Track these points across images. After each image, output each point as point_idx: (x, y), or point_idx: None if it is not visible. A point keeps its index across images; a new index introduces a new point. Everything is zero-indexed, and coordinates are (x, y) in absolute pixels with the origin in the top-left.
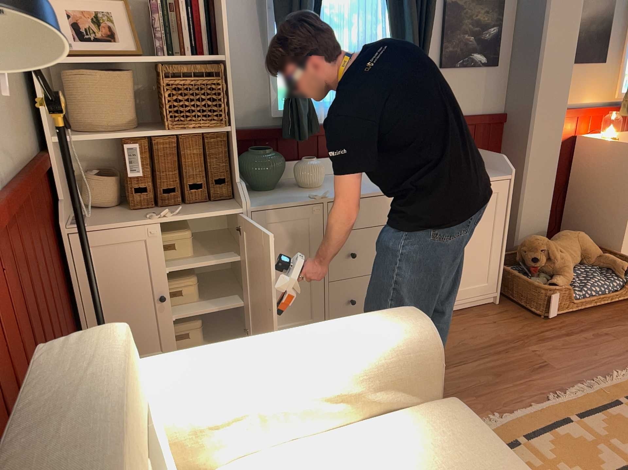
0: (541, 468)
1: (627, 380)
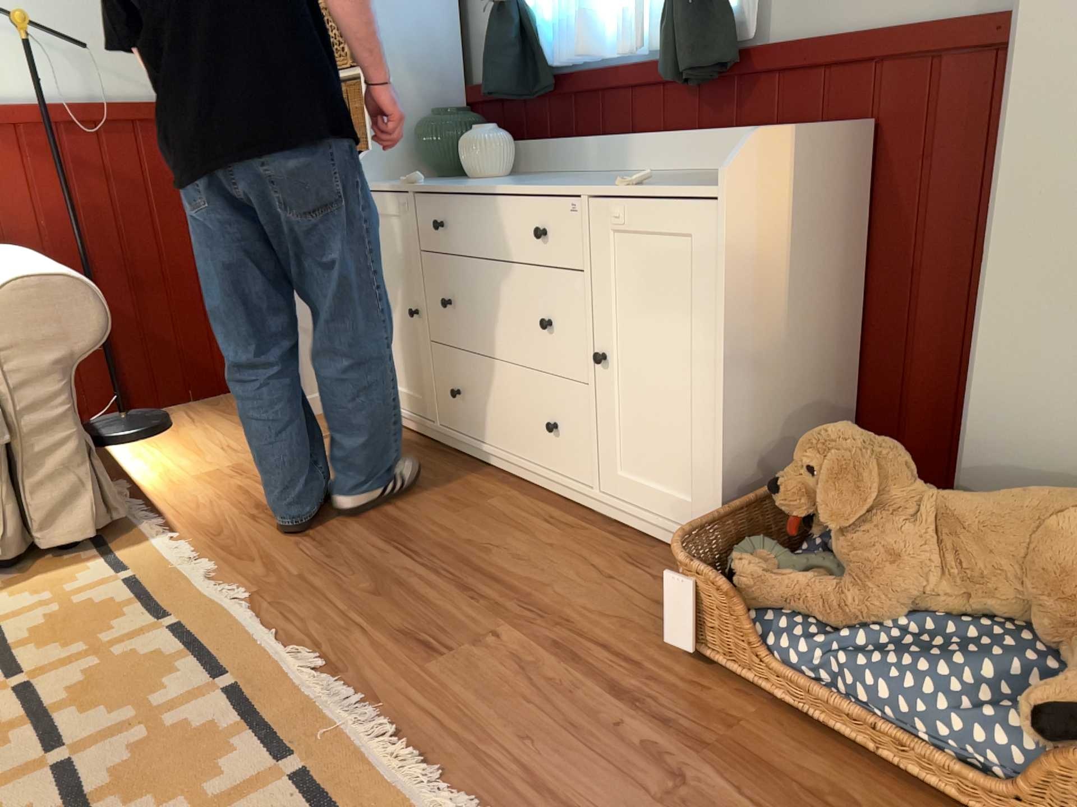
0: (97, 640)
1: (392, 784)
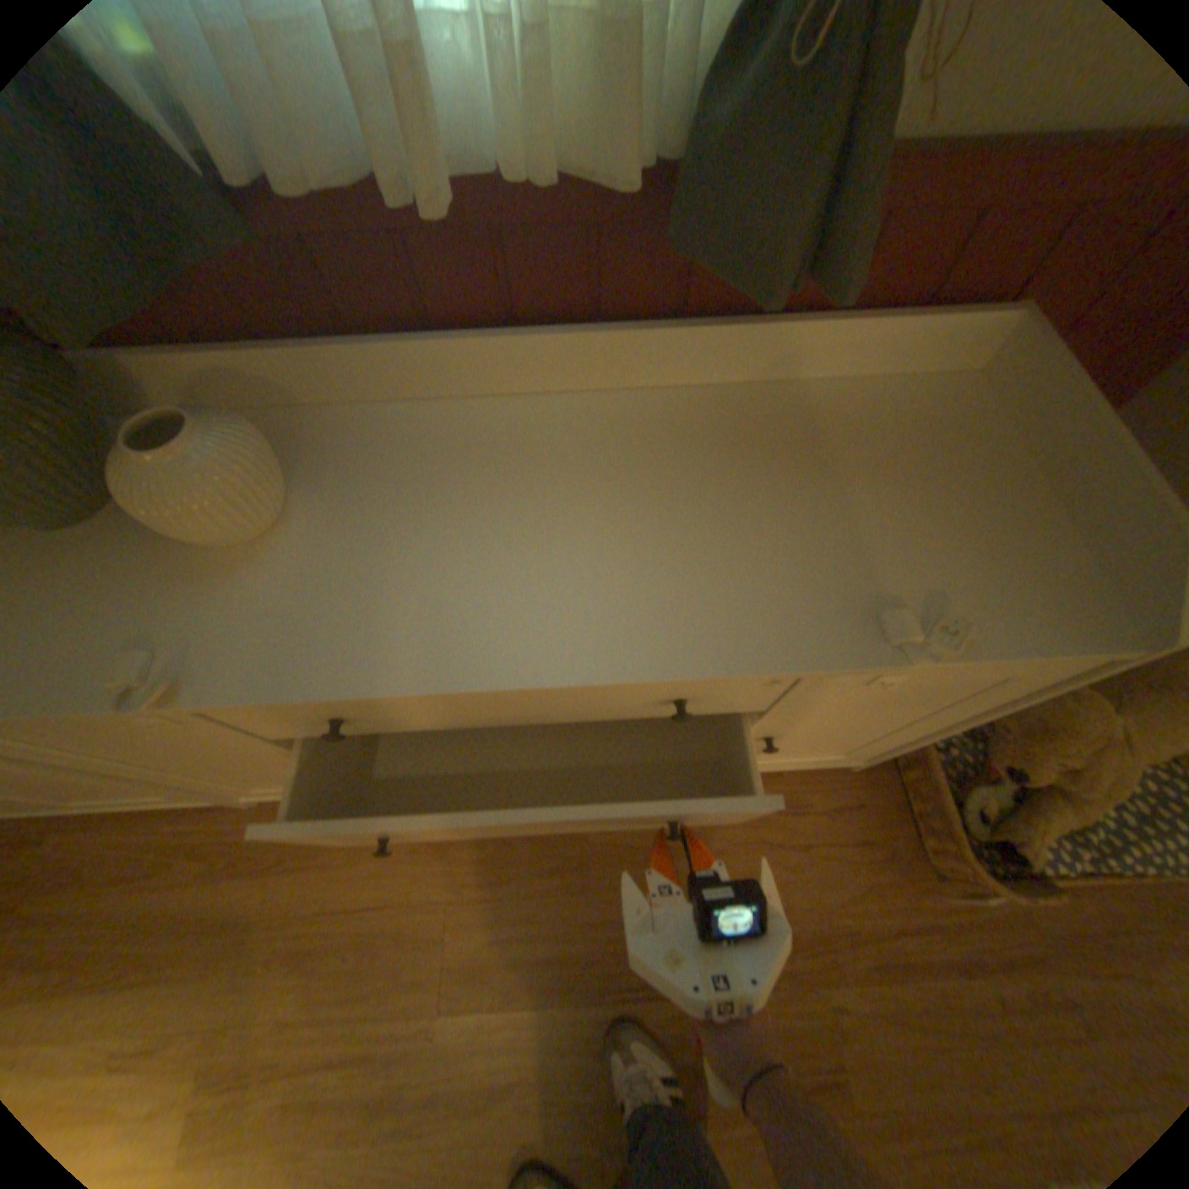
0: None
1: None
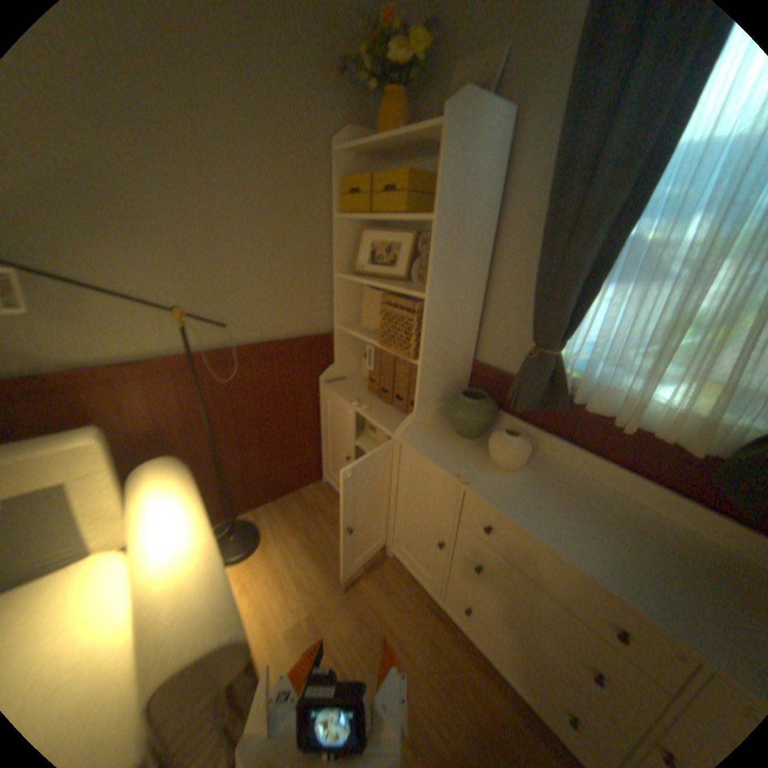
0: None
1: None
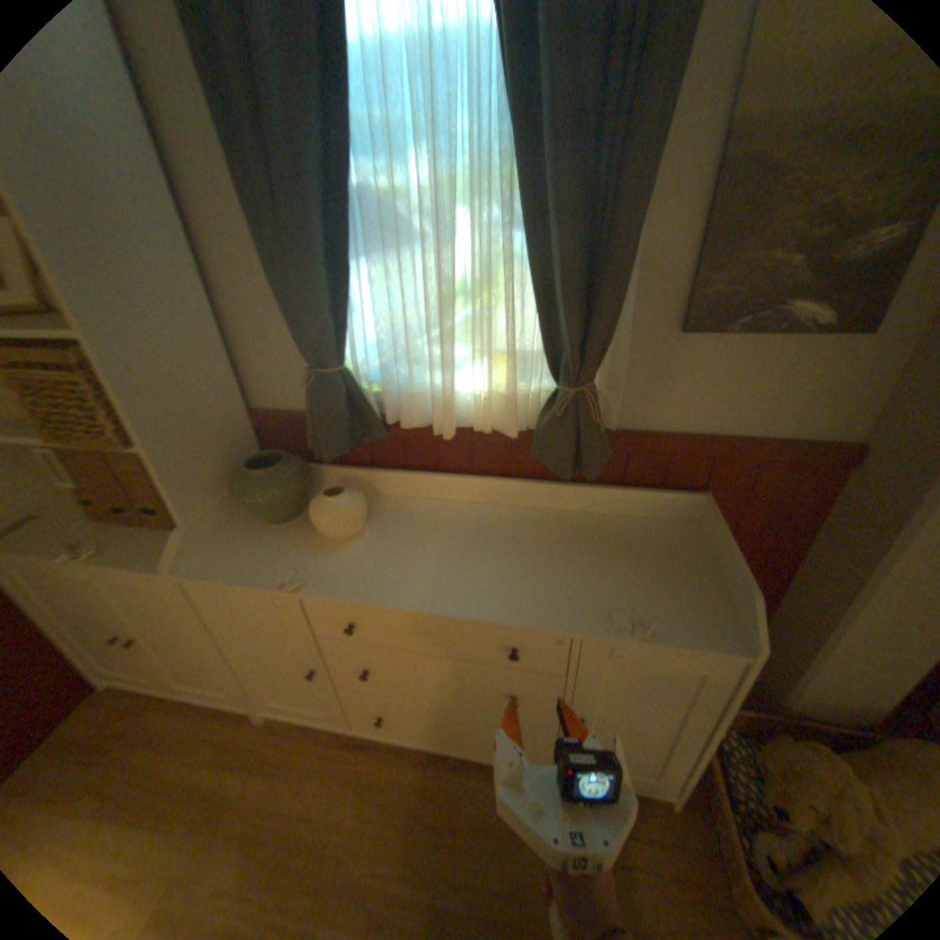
0: None
1: None
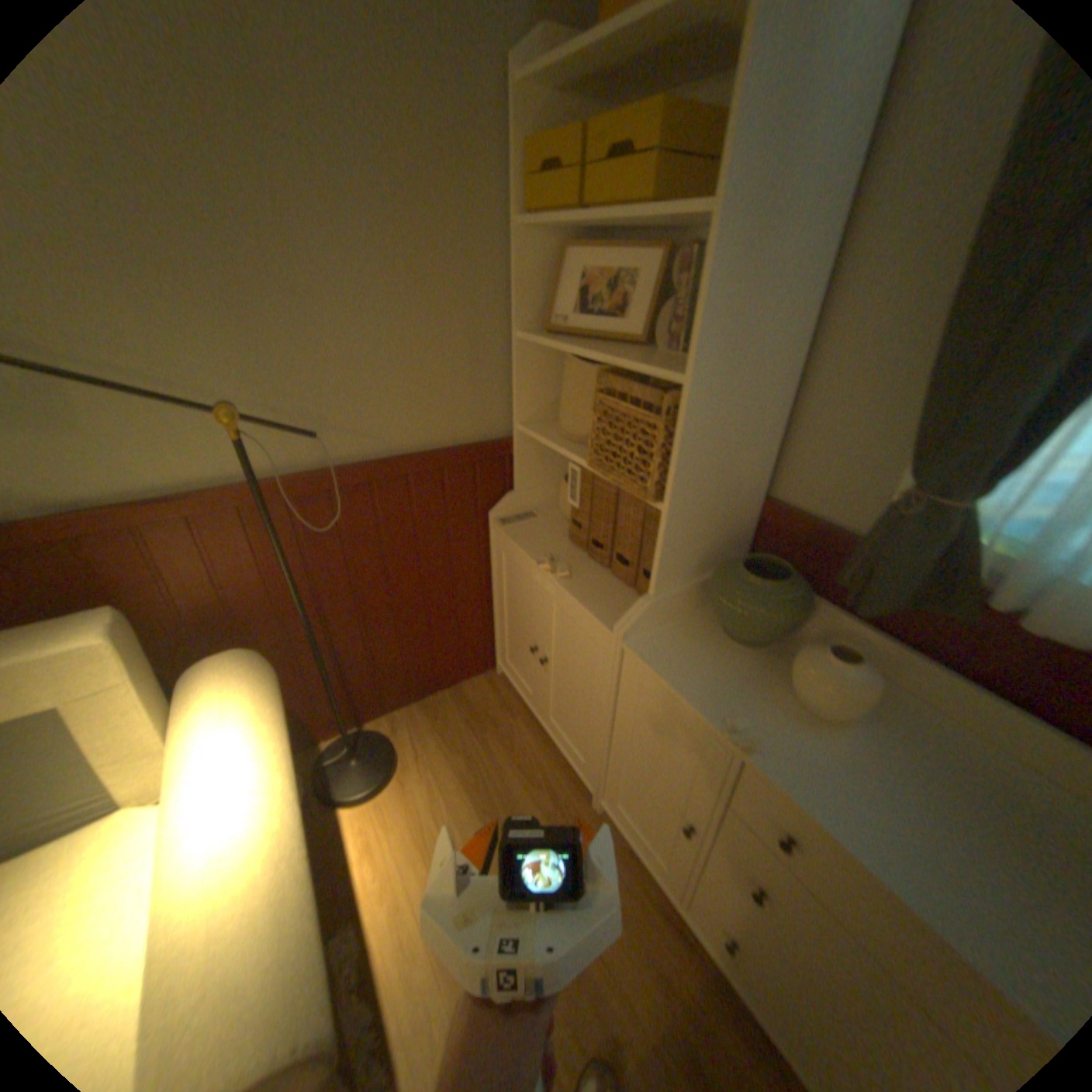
0: None
1: None
